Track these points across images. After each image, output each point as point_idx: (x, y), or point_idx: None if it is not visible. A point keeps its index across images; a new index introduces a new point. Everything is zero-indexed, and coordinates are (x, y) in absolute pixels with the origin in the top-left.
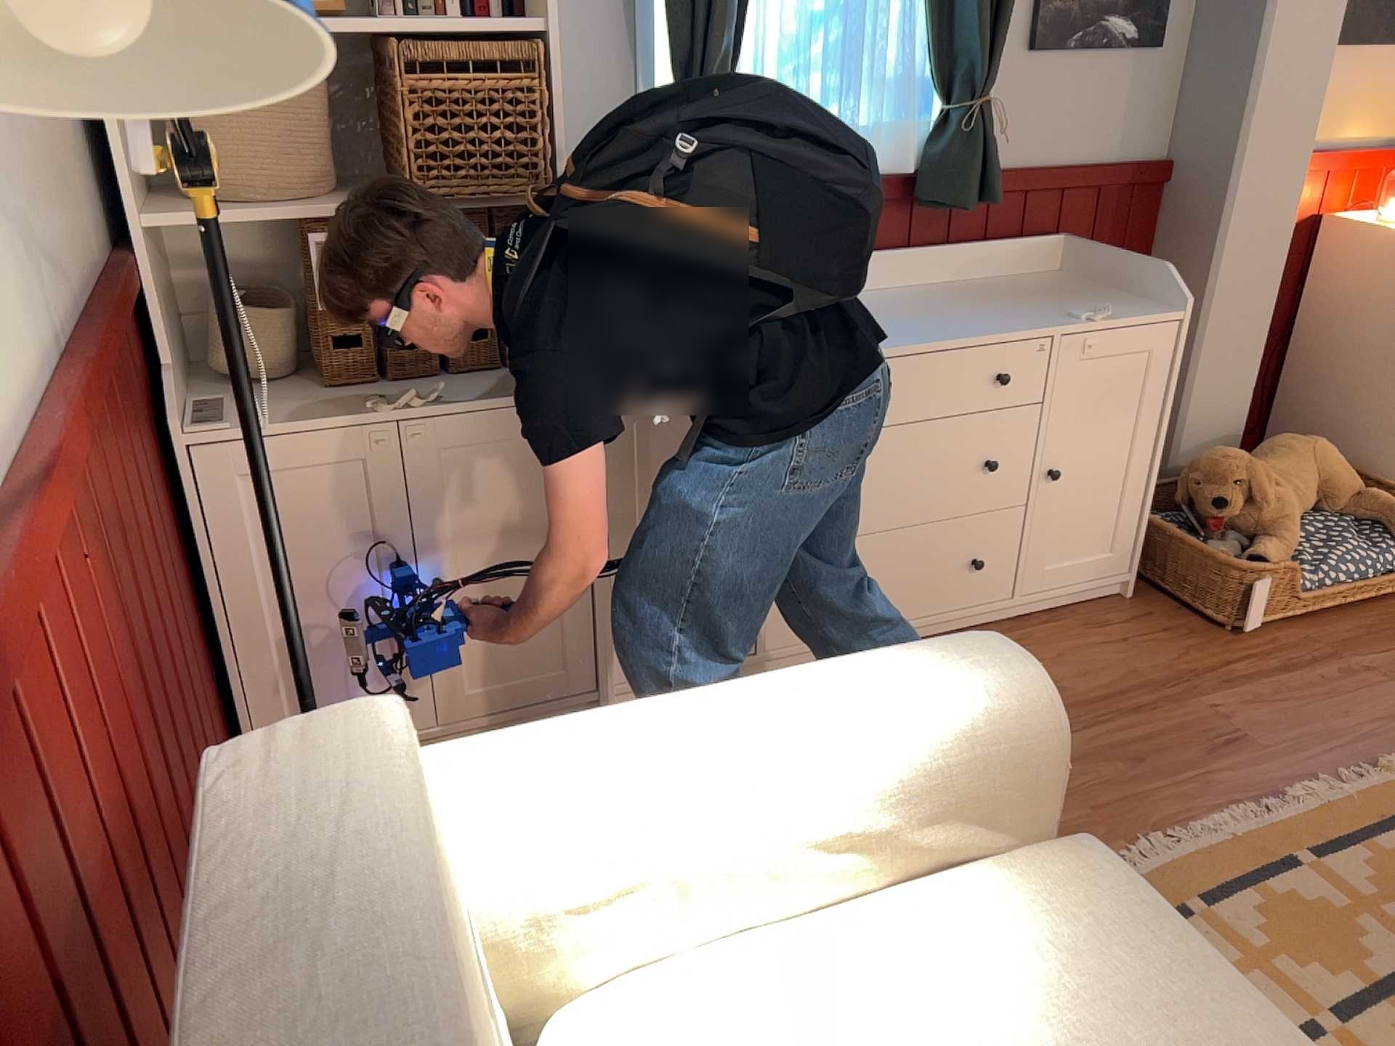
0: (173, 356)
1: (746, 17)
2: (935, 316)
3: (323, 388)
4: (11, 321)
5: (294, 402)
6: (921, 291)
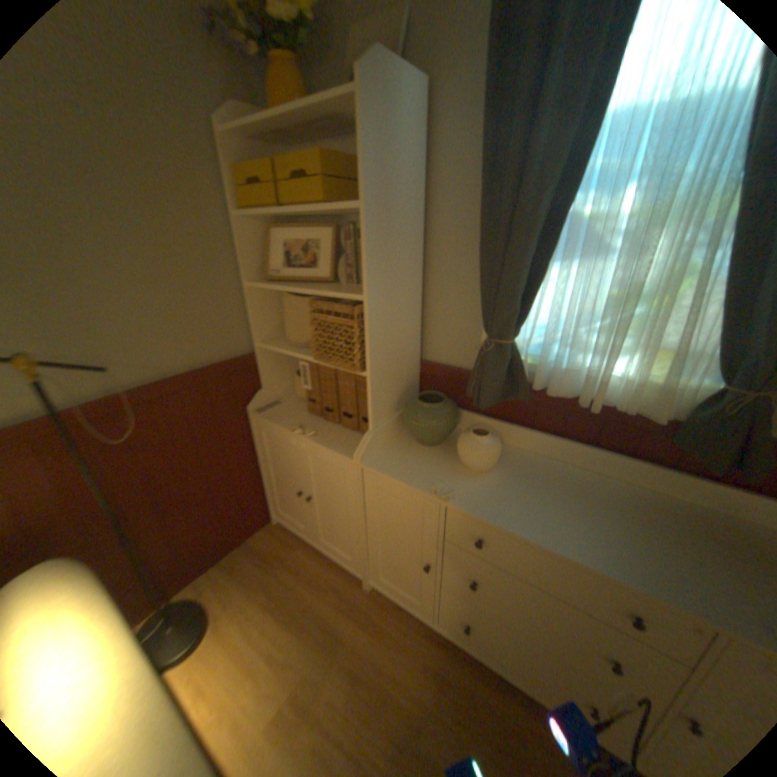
0: (271, 385)
1: (540, 295)
2: (625, 533)
3: (308, 412)
4: (56, 388)
5: (293, 414)
6: (663, 503)
